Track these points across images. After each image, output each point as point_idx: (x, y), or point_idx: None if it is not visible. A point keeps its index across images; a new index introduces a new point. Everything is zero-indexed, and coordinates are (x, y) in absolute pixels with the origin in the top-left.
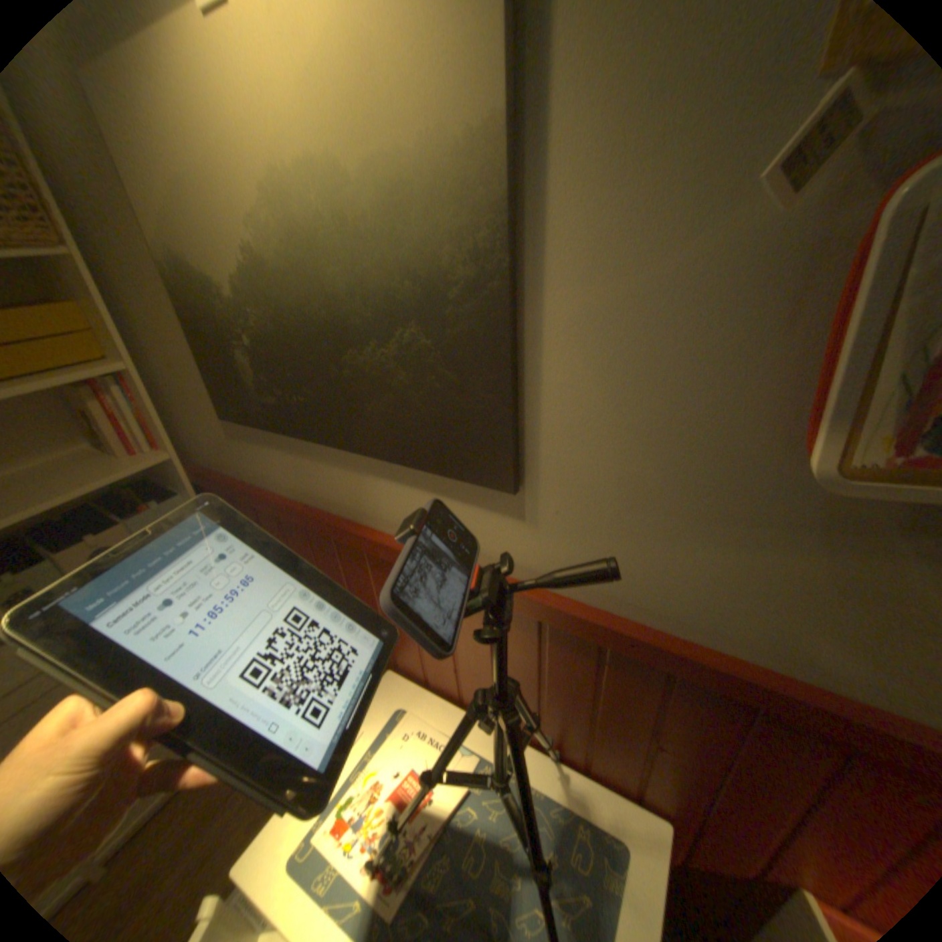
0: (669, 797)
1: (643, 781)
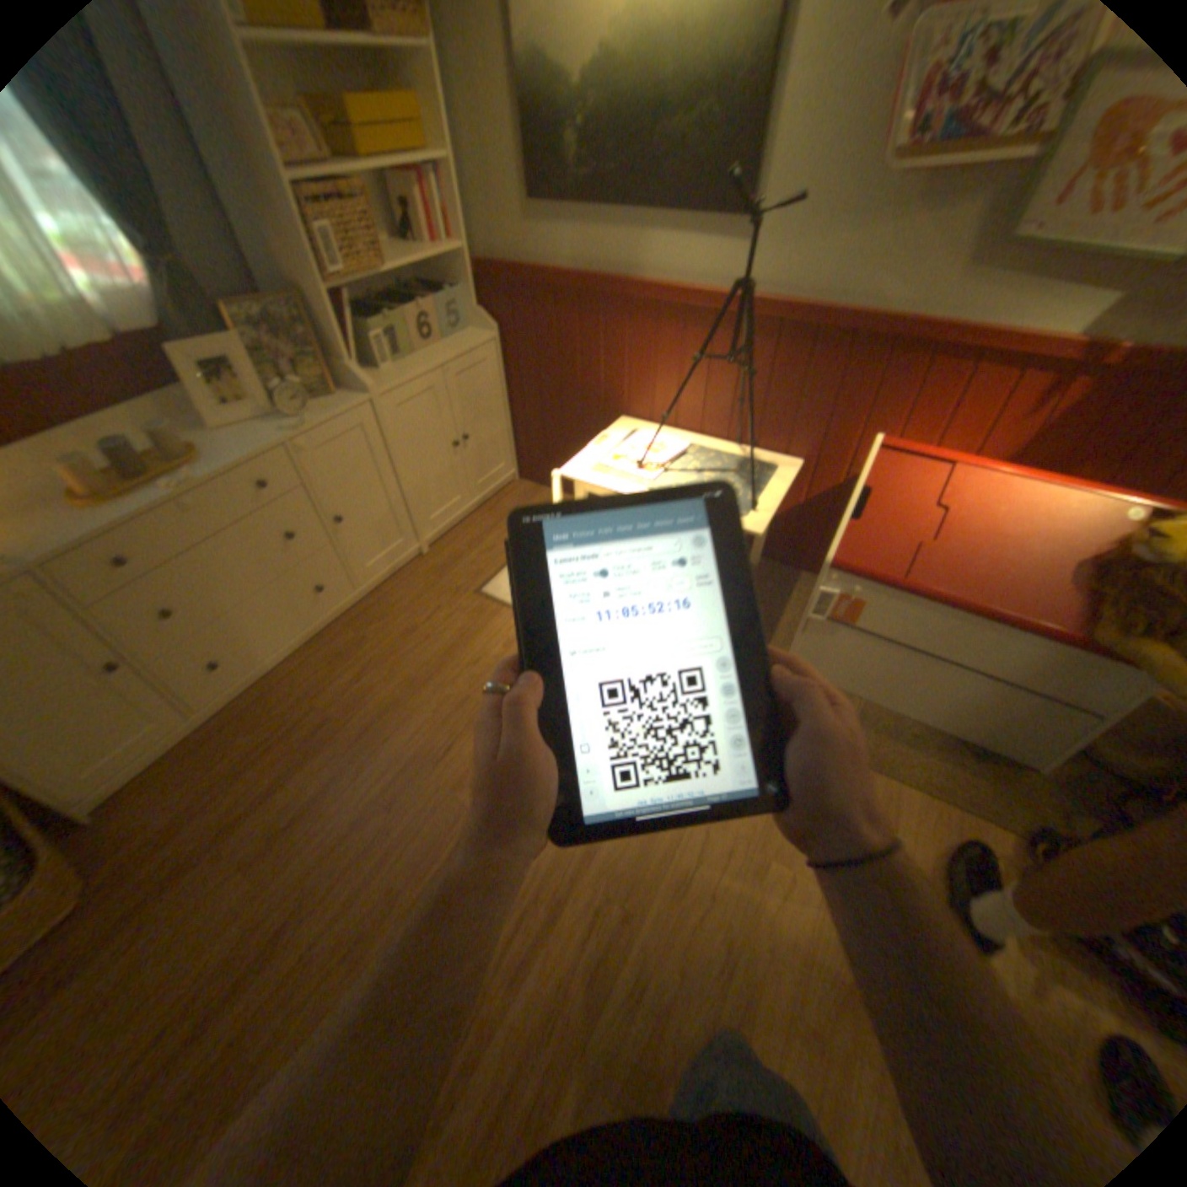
0: (802, 438)
1: (788, 435)
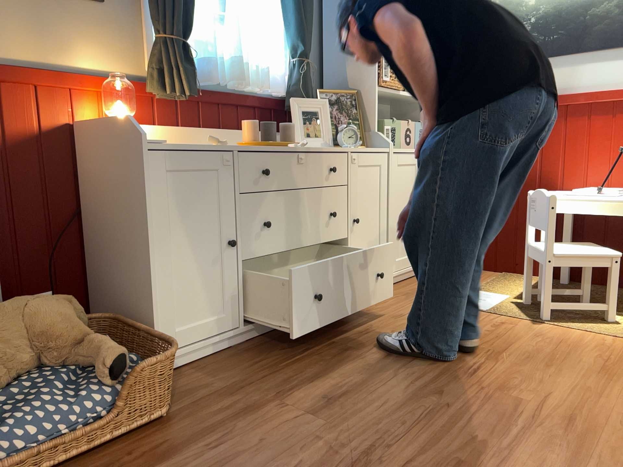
0: None
1: None
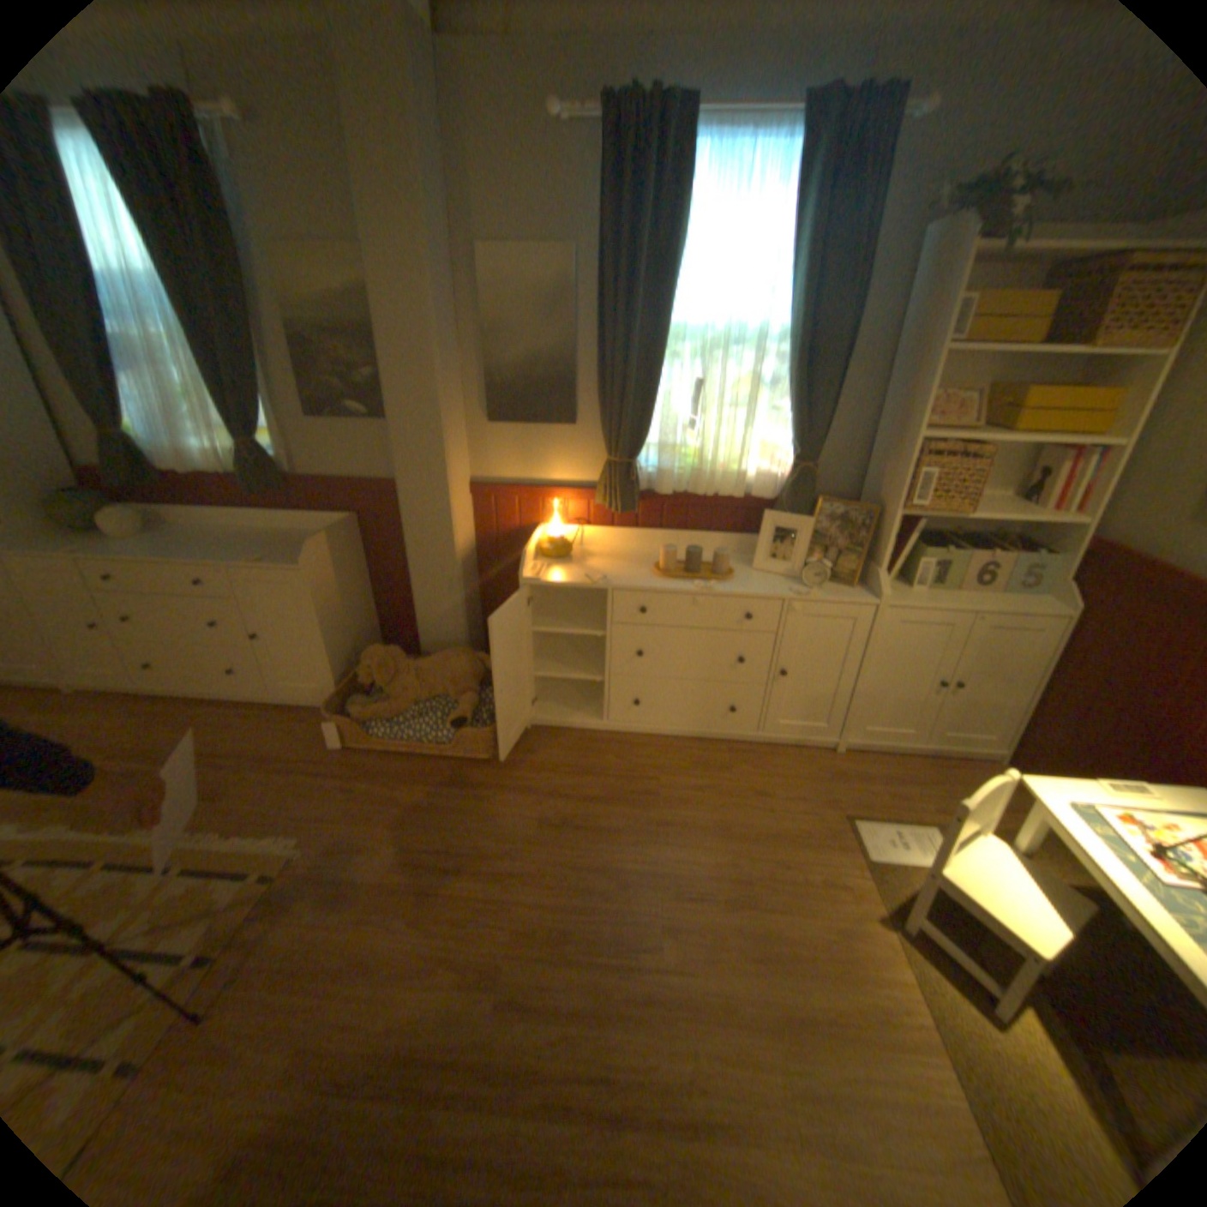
0: None
1: None
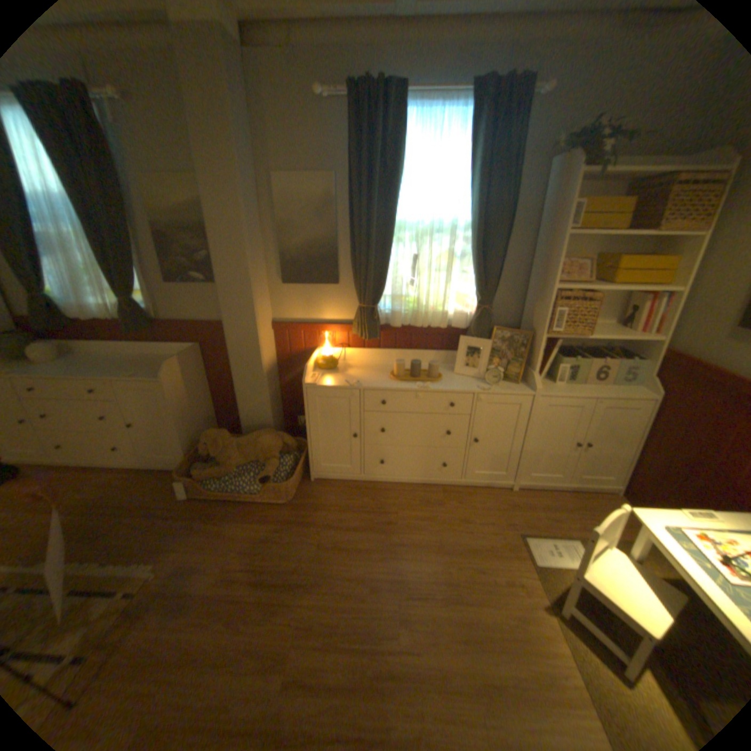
0: None
1: None
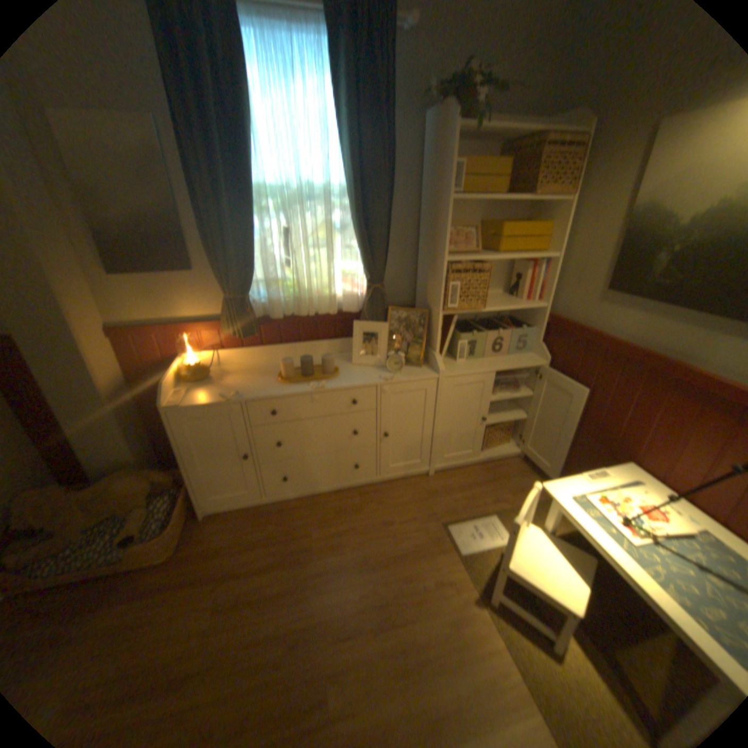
0: None
1: None
